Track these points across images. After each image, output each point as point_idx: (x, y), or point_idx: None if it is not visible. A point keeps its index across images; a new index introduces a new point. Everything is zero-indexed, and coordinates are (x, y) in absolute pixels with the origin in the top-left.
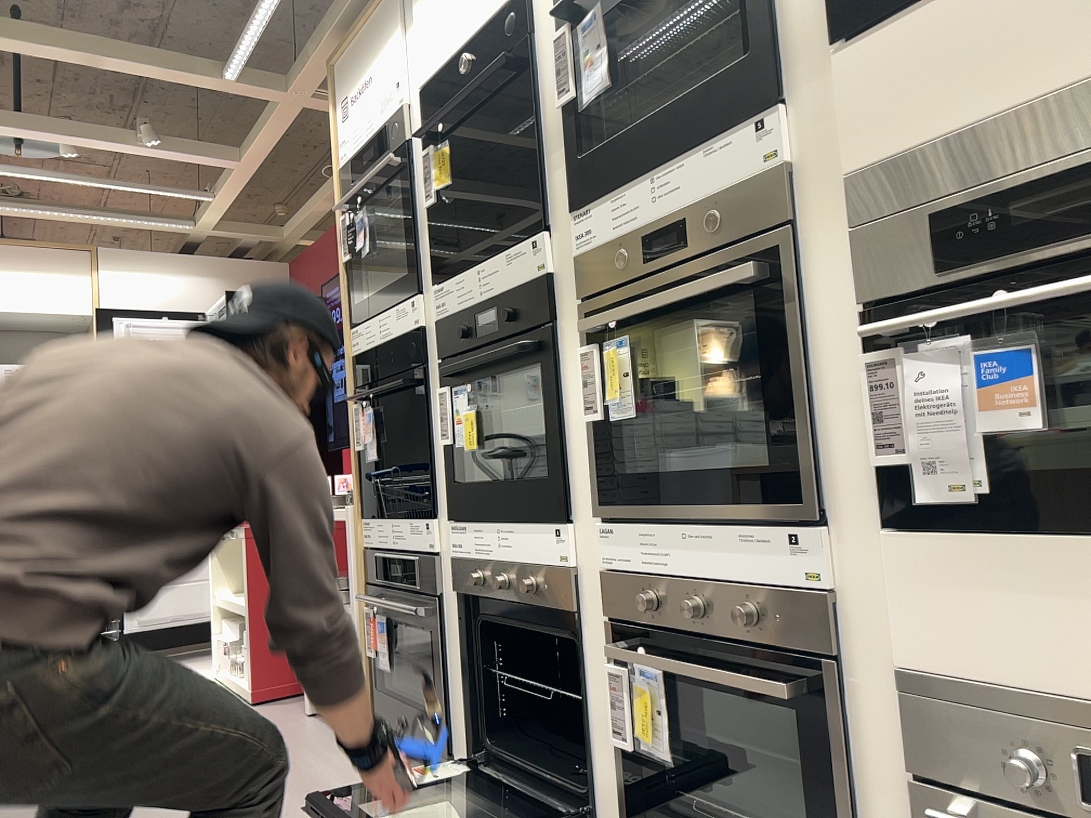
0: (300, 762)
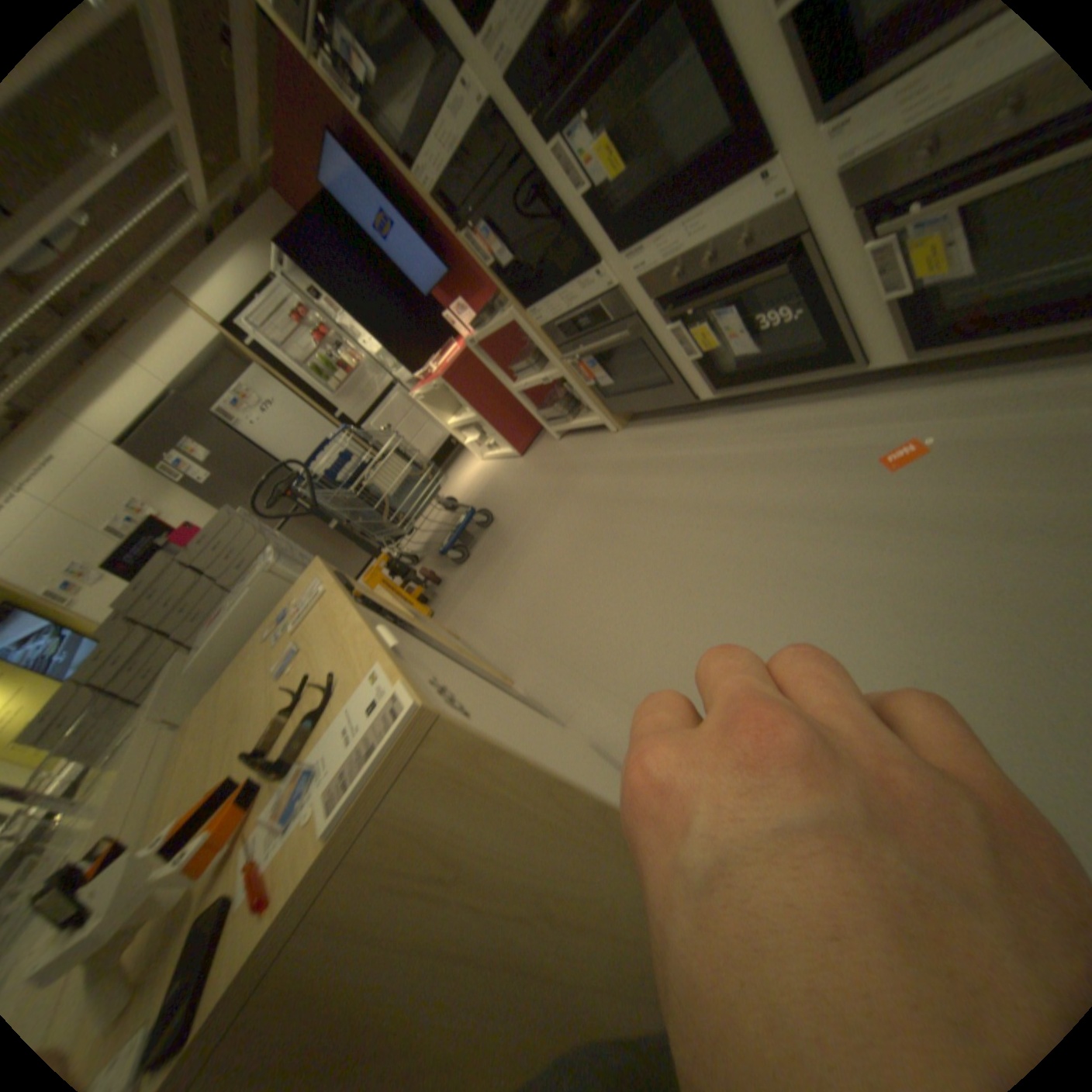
0: (592, 461)
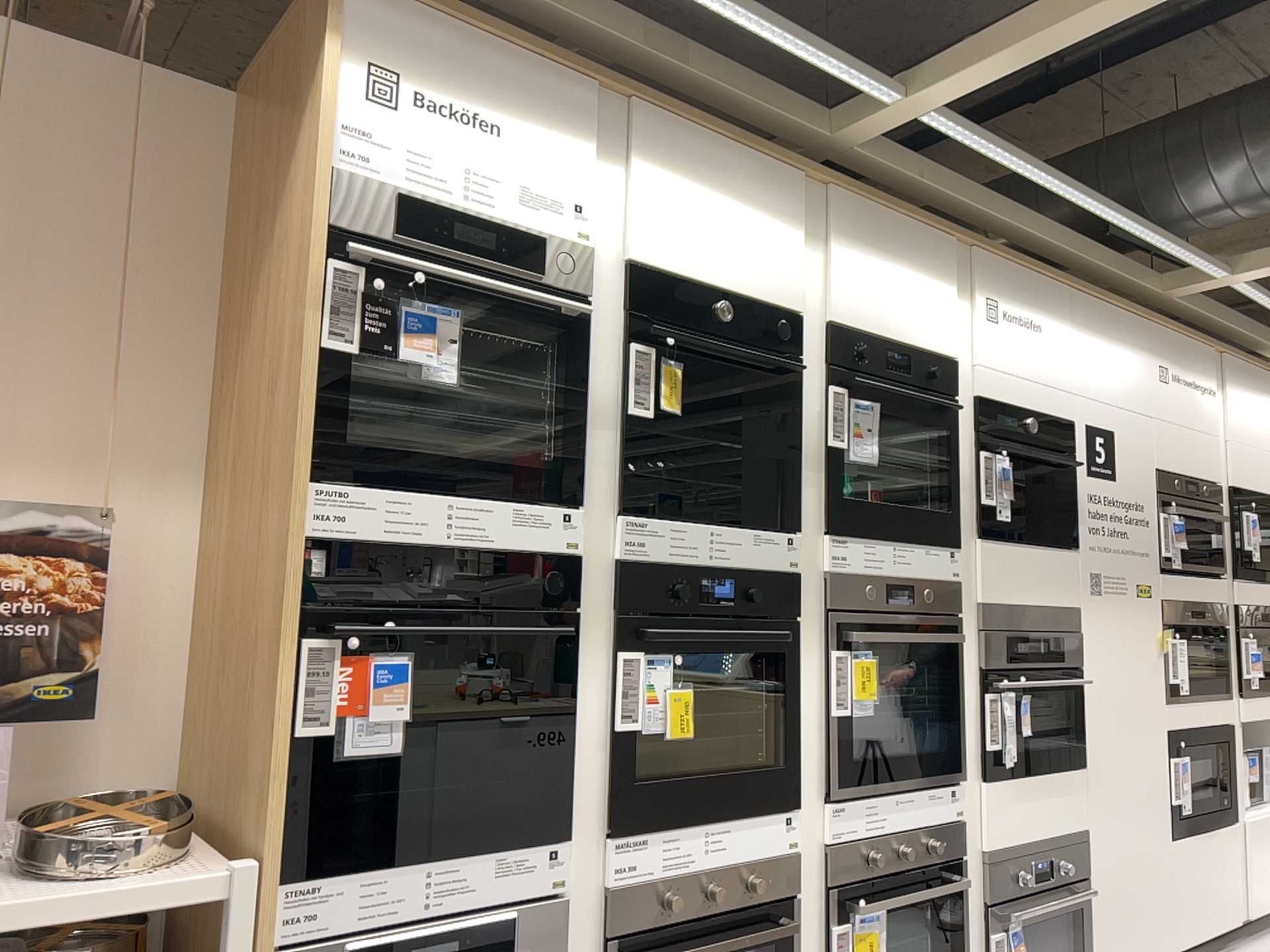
0: None
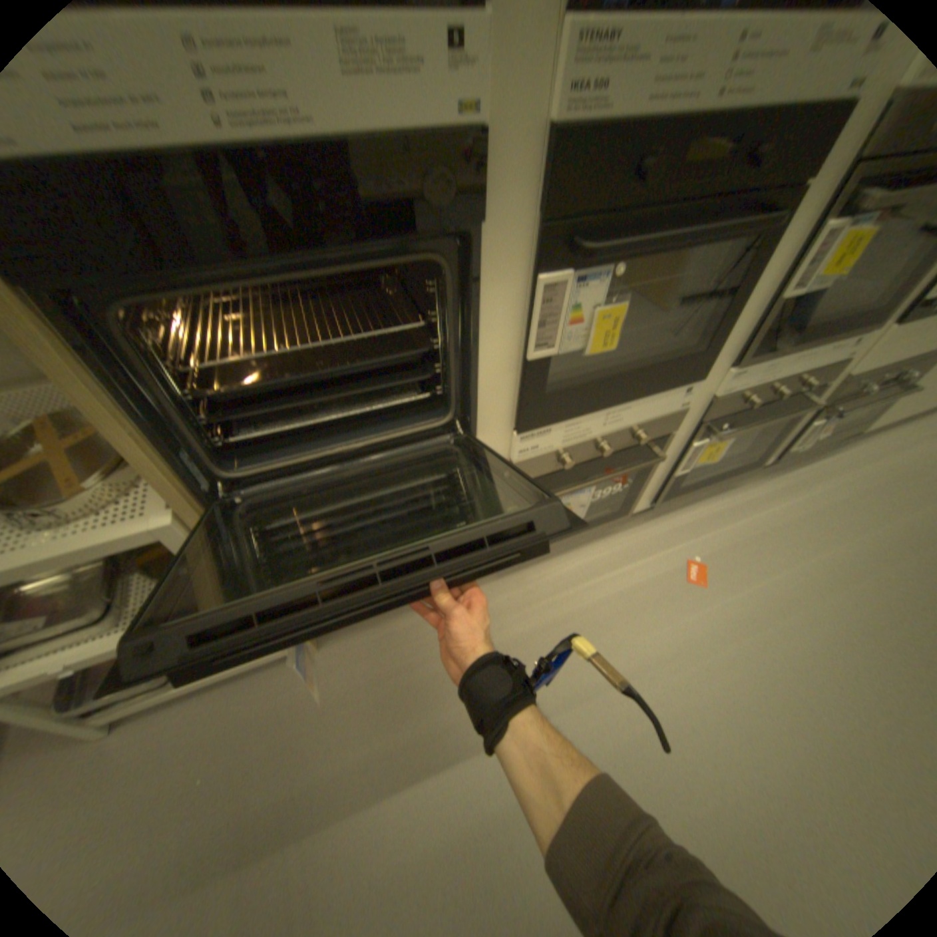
0: (291, 731)
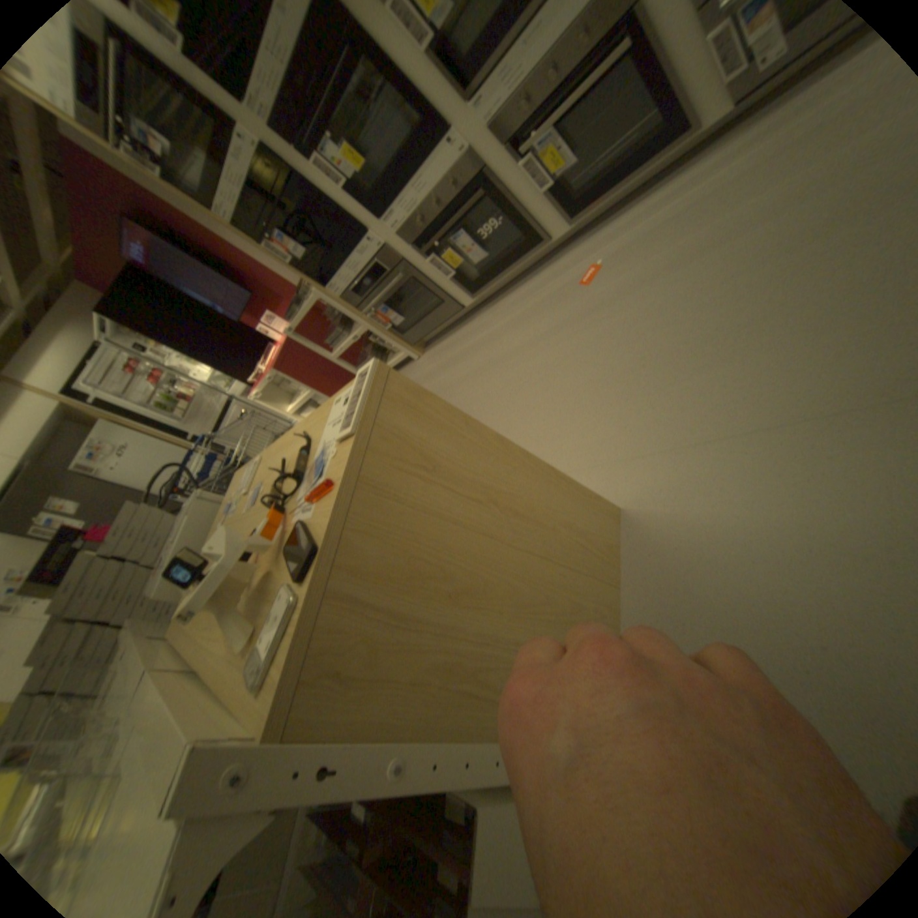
0: None
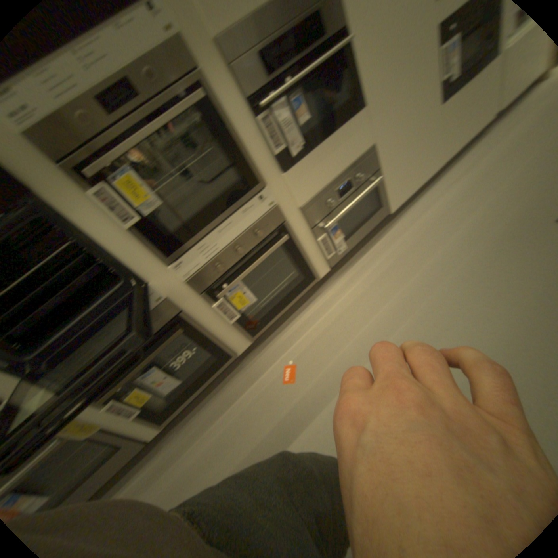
0: None
